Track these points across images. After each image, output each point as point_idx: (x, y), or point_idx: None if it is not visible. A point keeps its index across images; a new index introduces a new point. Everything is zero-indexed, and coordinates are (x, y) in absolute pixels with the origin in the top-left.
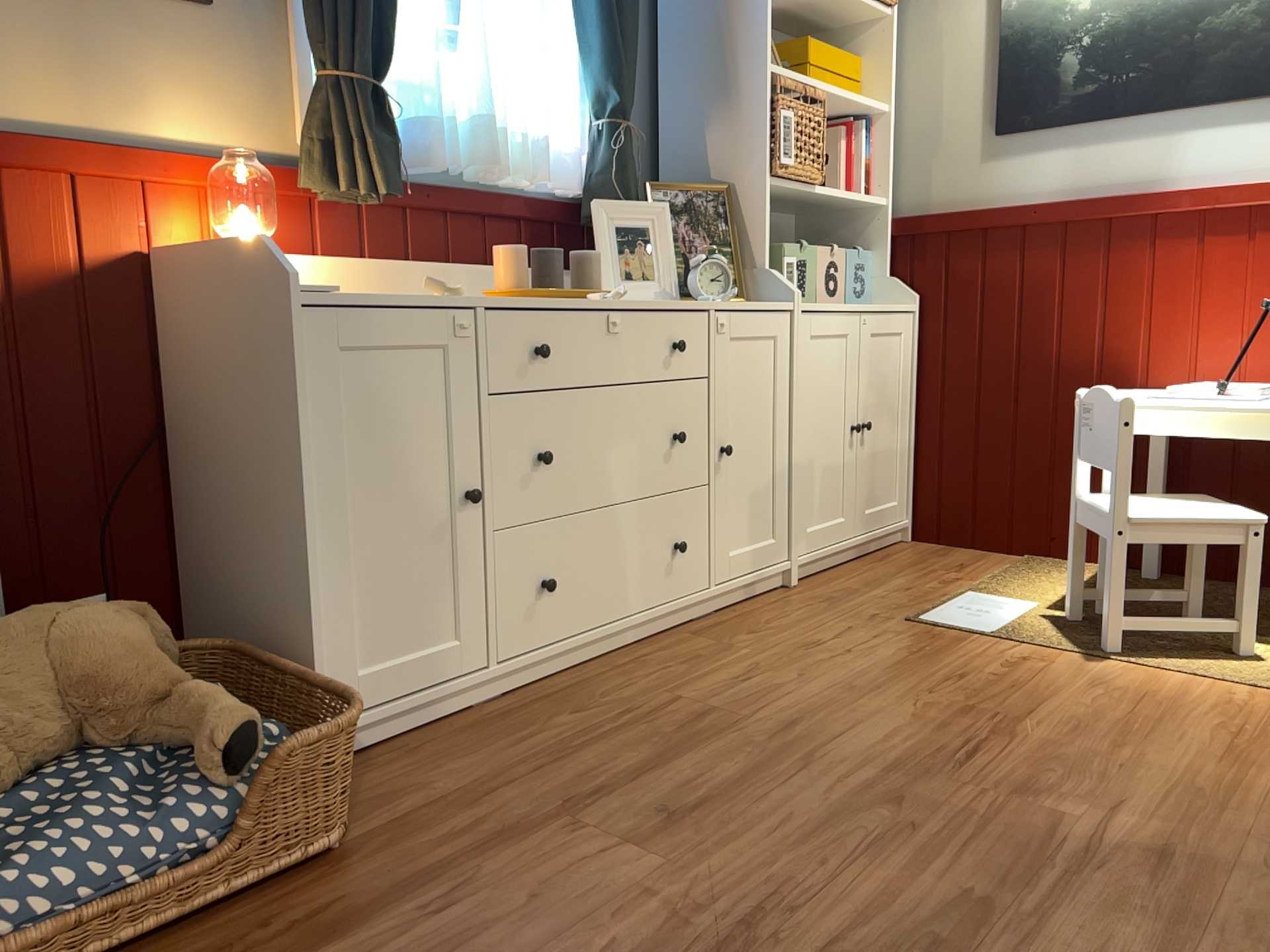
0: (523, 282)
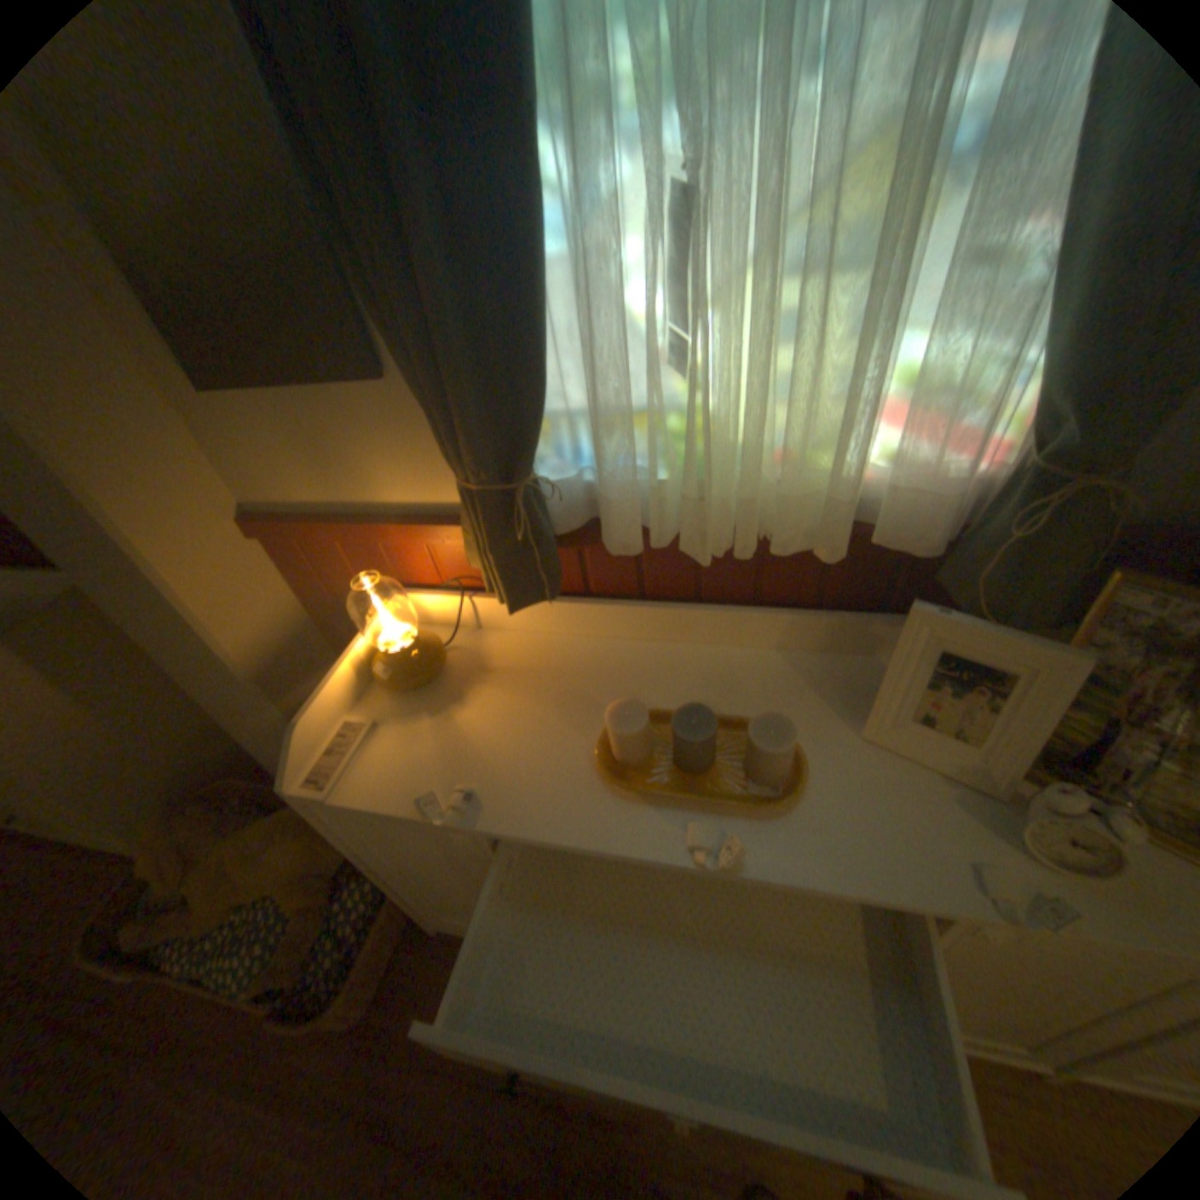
0: (635, 757)
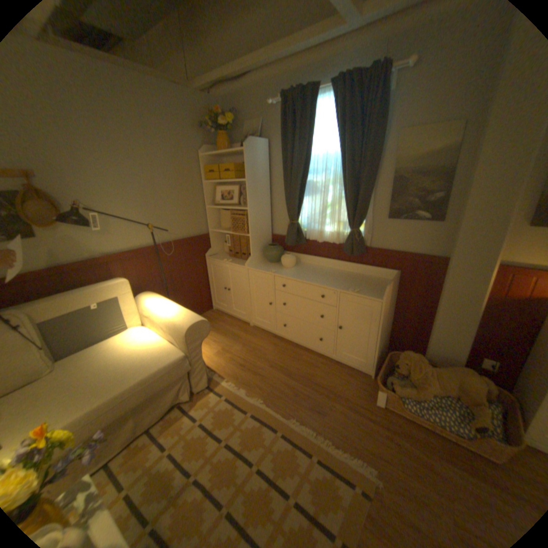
0: None
